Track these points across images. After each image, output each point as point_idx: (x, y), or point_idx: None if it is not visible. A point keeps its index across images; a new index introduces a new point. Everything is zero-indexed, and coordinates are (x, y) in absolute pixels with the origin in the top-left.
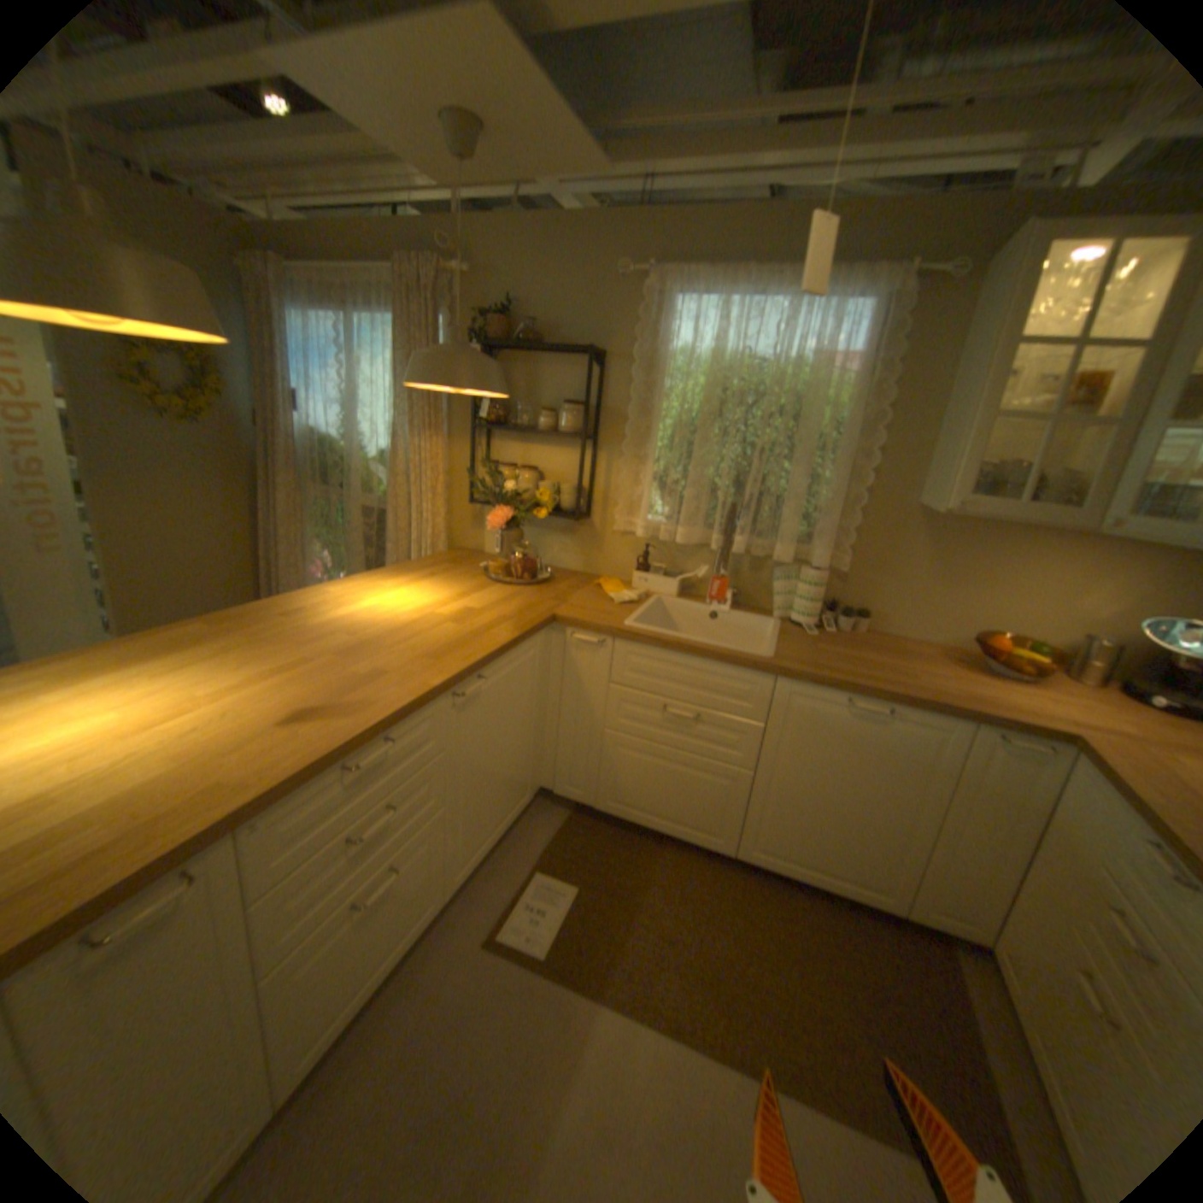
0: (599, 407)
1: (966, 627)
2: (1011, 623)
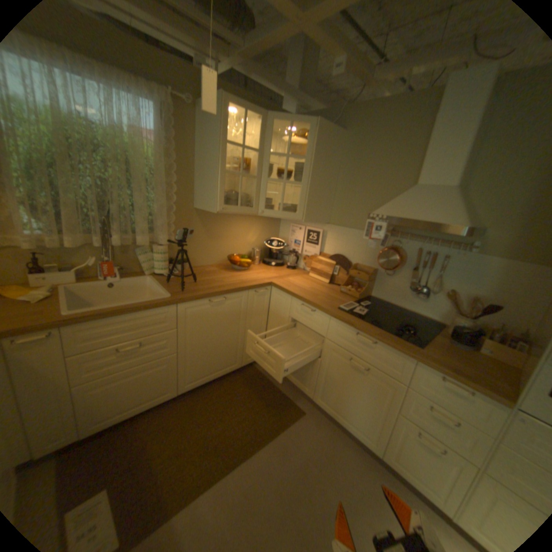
0: None
1: (219, 256)
2: (231, 251)
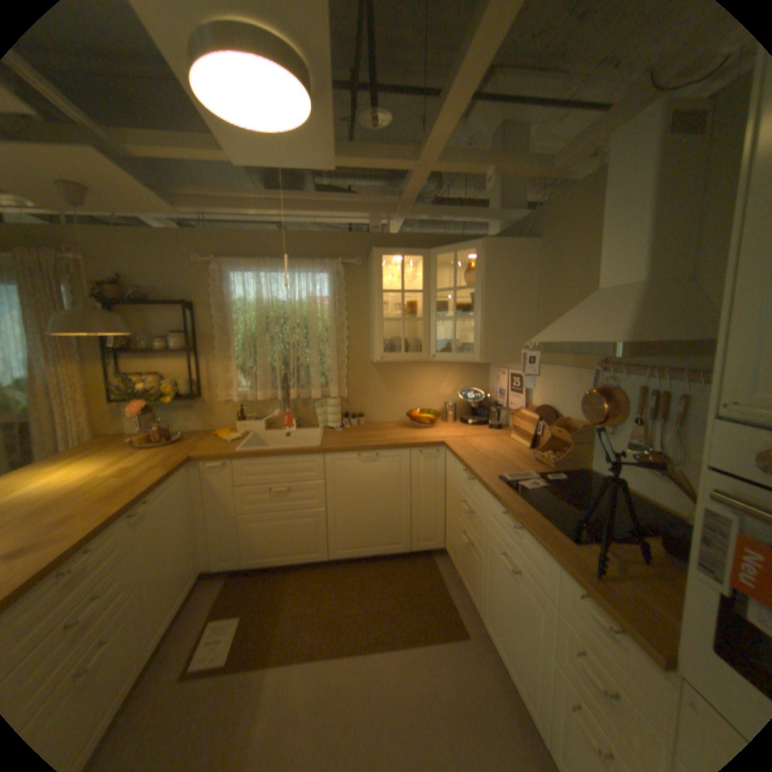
0: (195, 332)
1: (403, 410)
2: (418, 404)
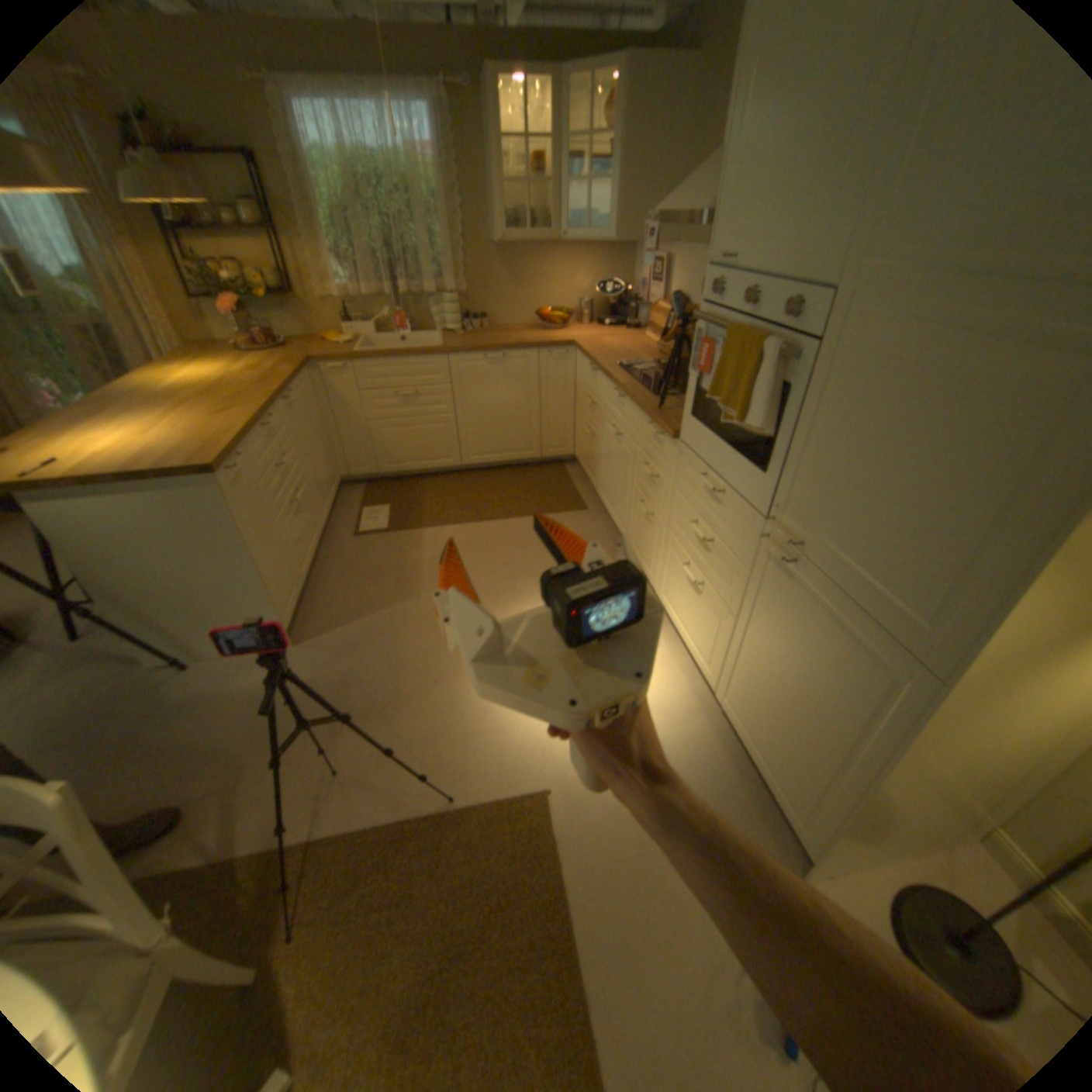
0: (266, 200)
1: (532, 312)
2: (550, 303)
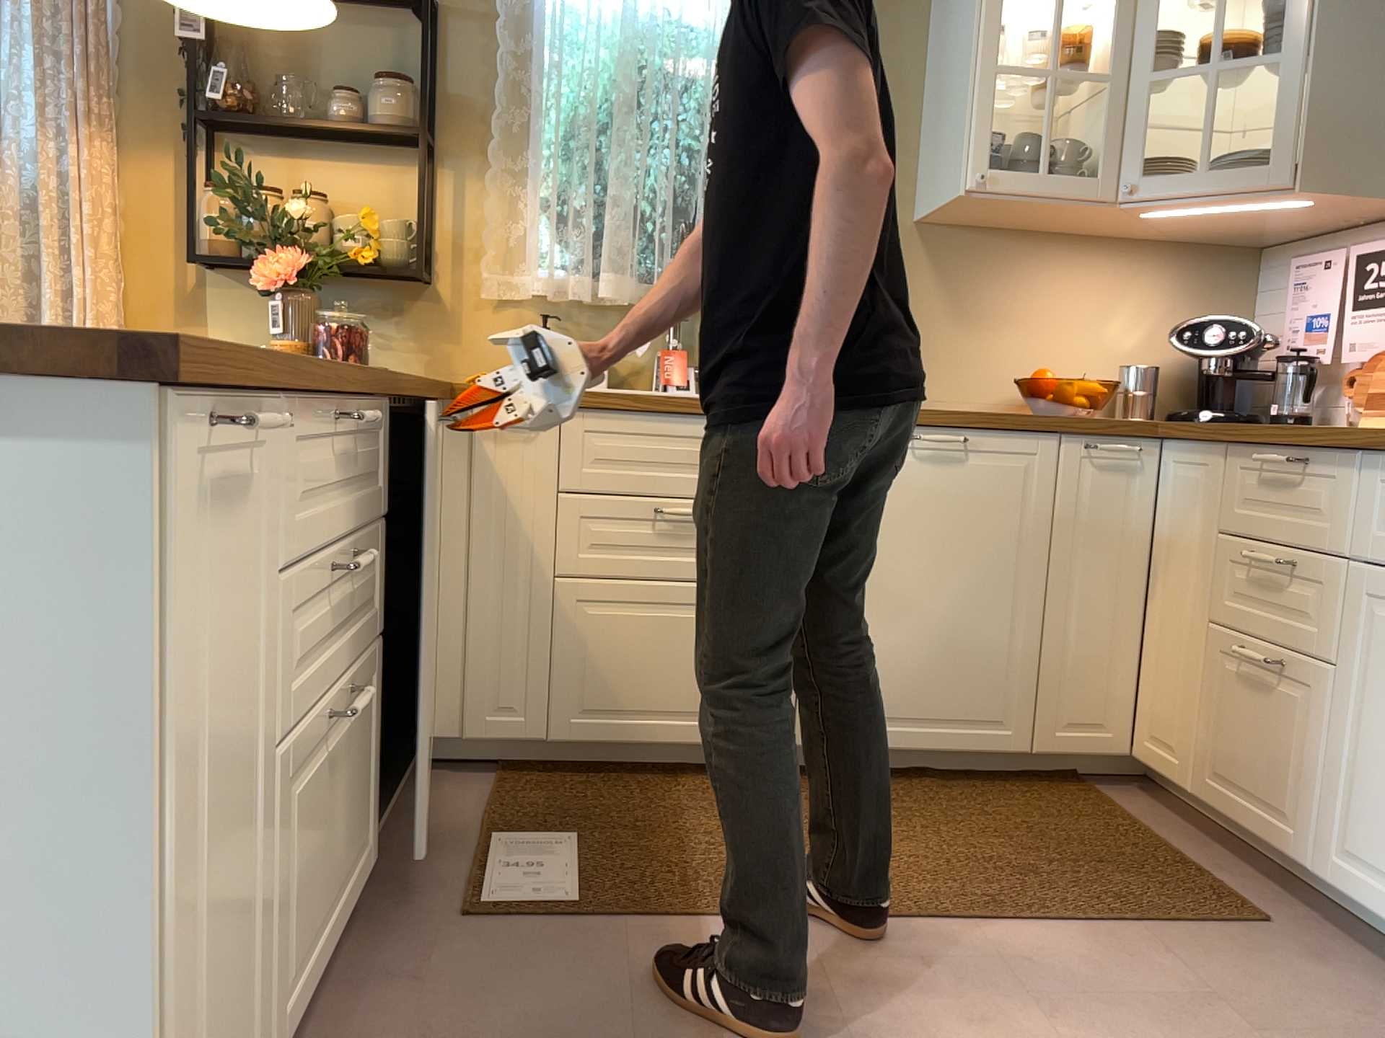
0: (438, 95)
1: (997, 383)
2: (1043, 369)
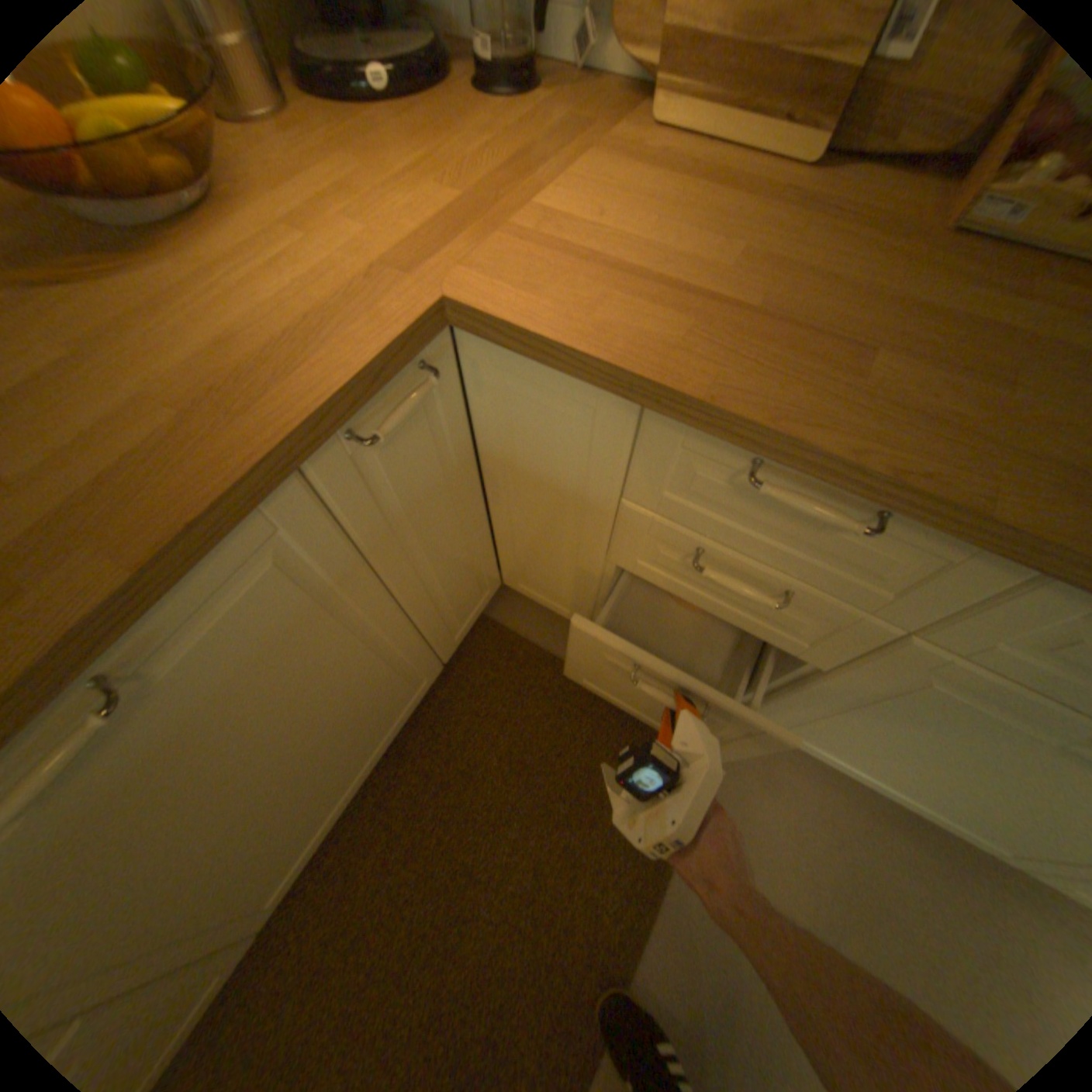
0: None
1: None
2: None
